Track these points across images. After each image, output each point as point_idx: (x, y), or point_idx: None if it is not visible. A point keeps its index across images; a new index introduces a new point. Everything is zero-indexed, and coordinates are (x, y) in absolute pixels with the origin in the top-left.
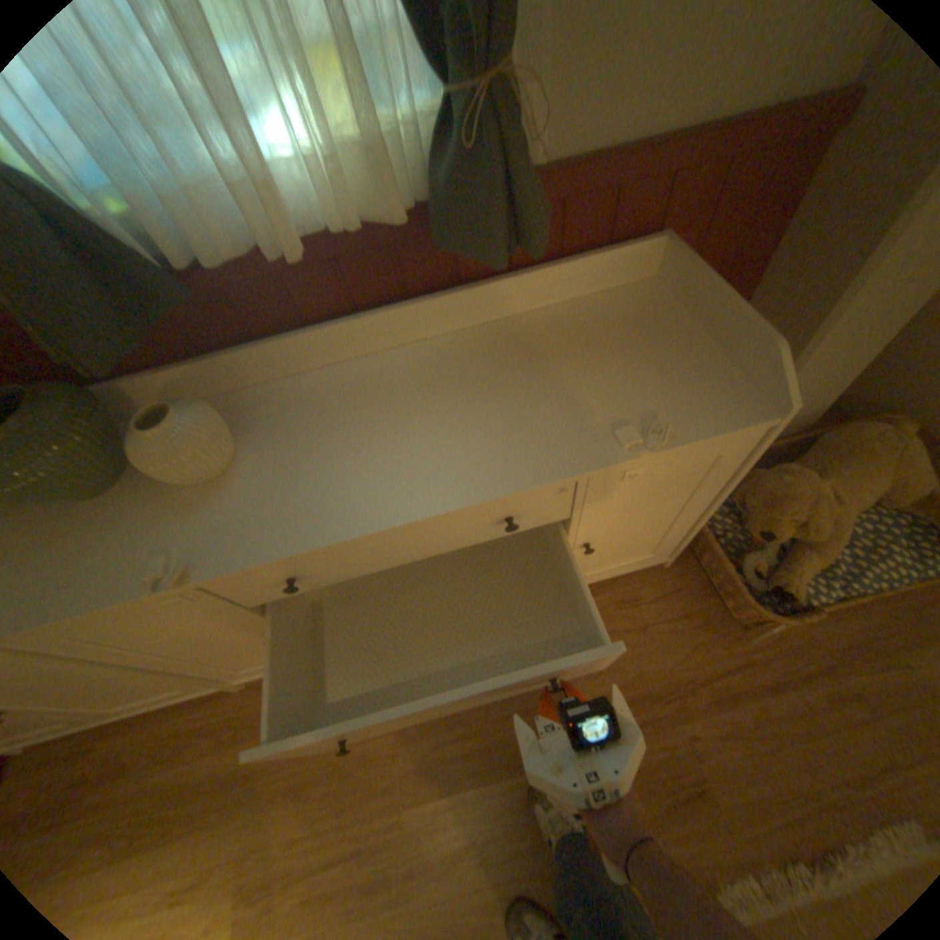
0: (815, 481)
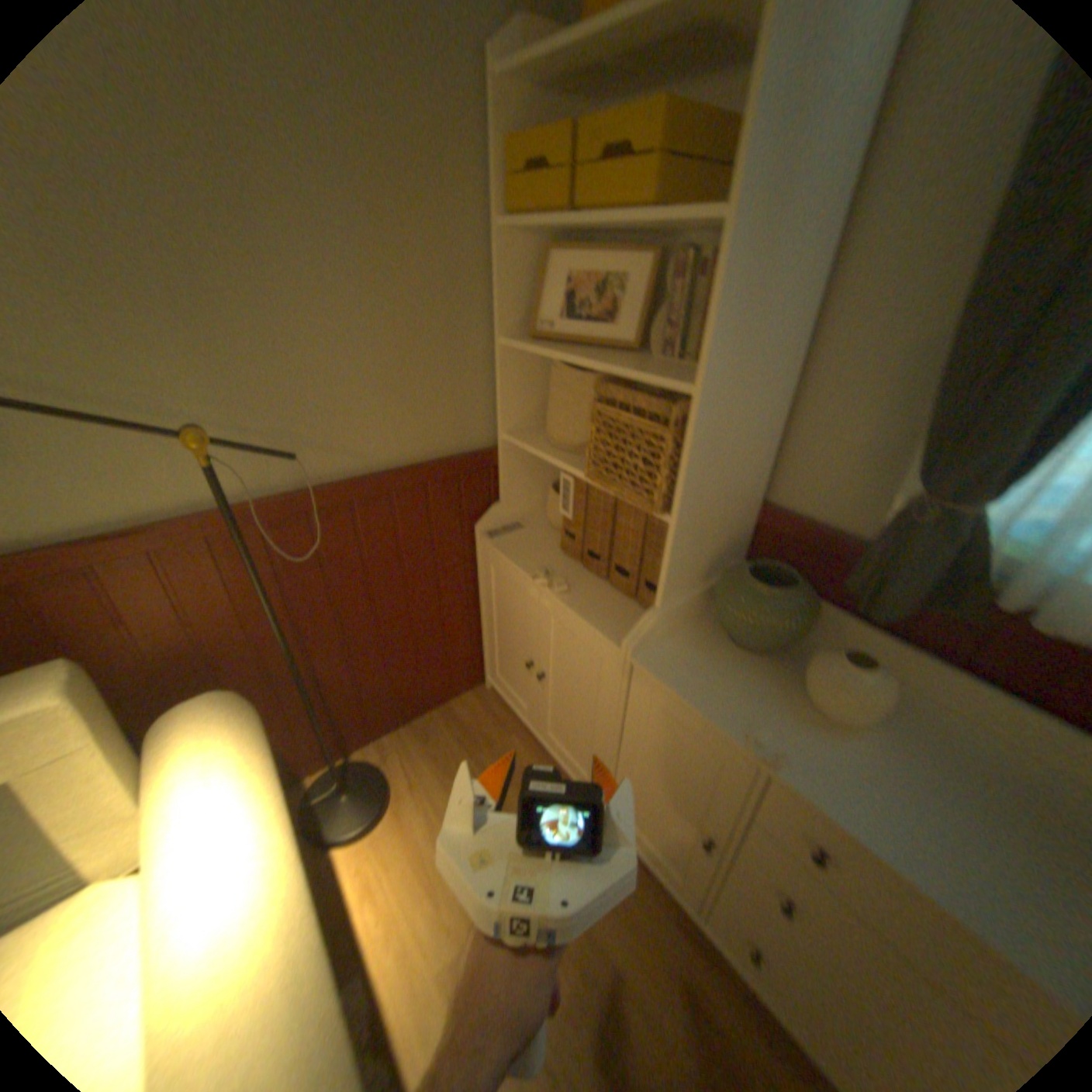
0: None
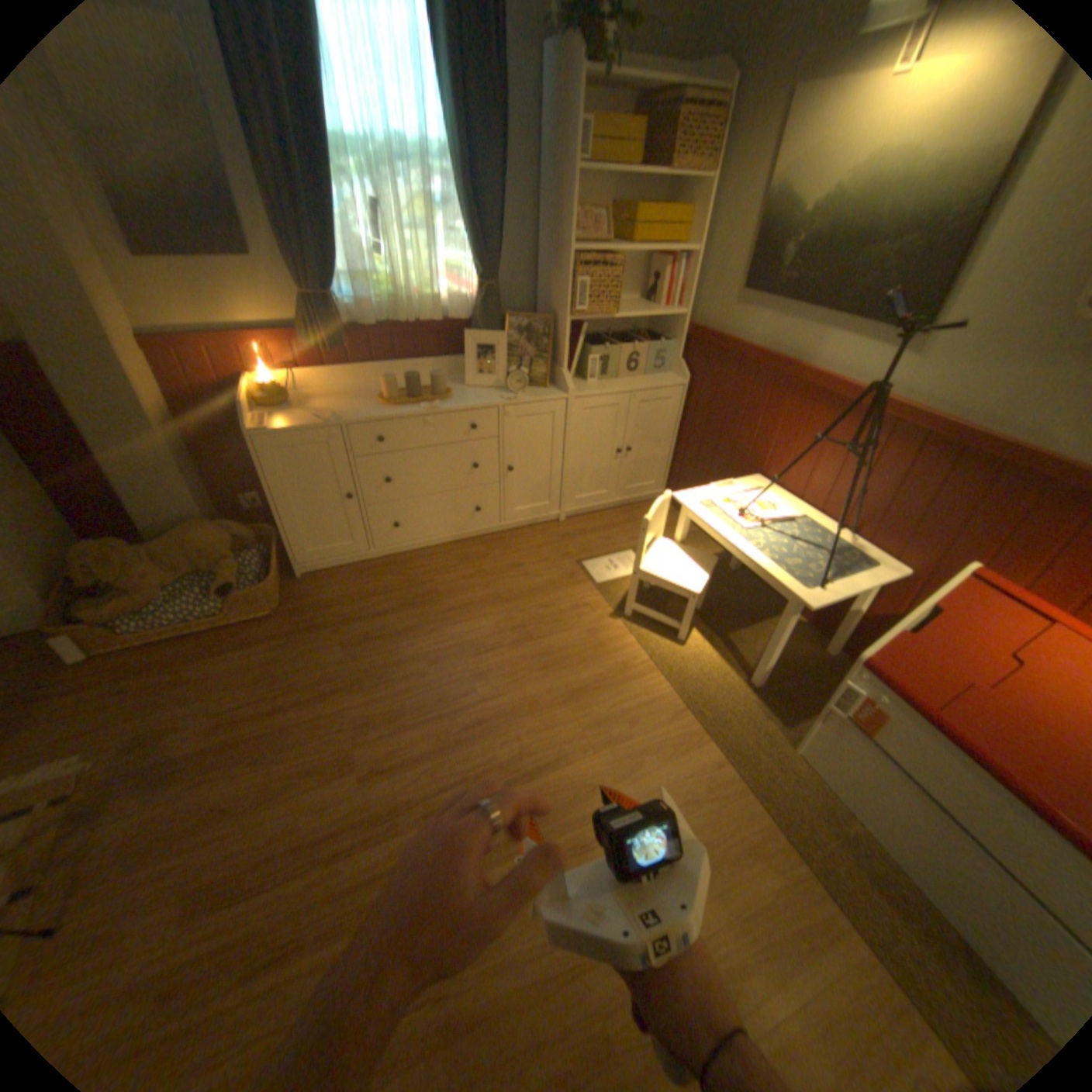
0: (111, 547)
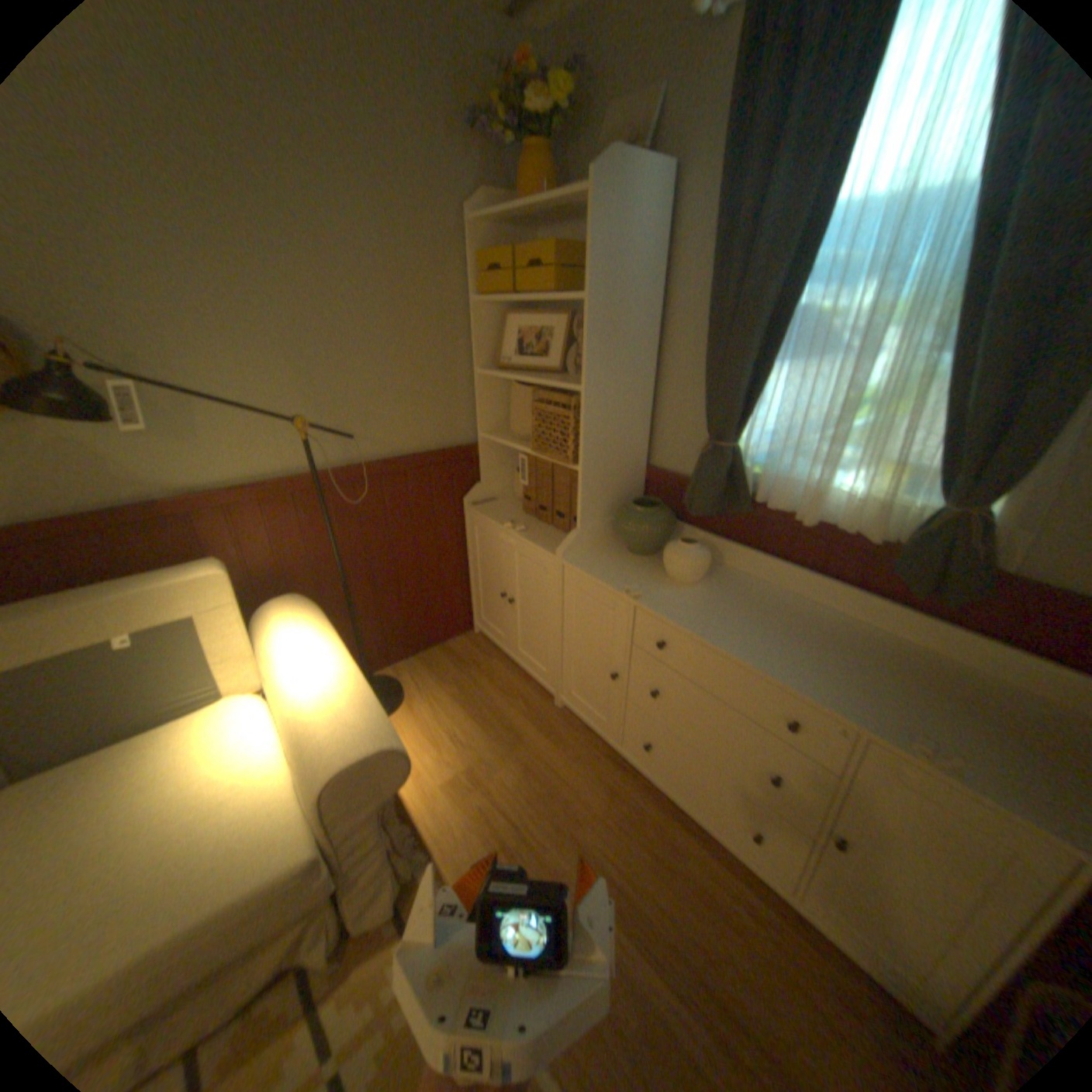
0: None
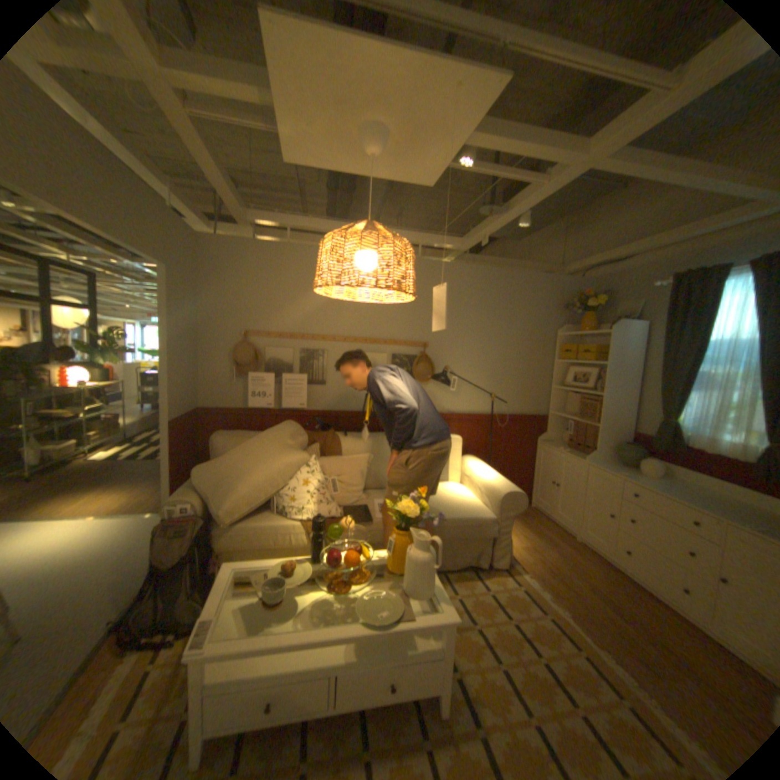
0: None
